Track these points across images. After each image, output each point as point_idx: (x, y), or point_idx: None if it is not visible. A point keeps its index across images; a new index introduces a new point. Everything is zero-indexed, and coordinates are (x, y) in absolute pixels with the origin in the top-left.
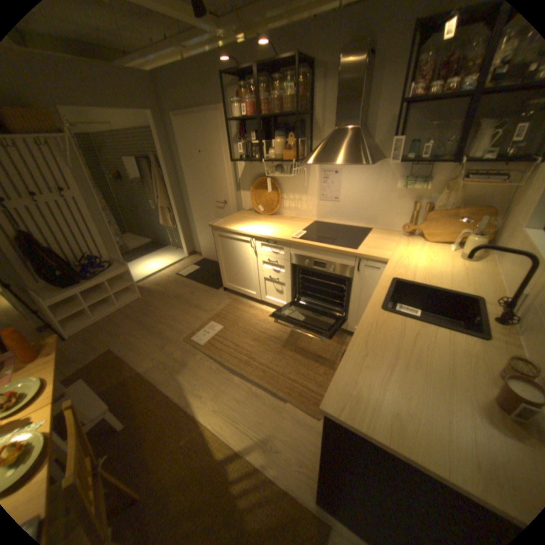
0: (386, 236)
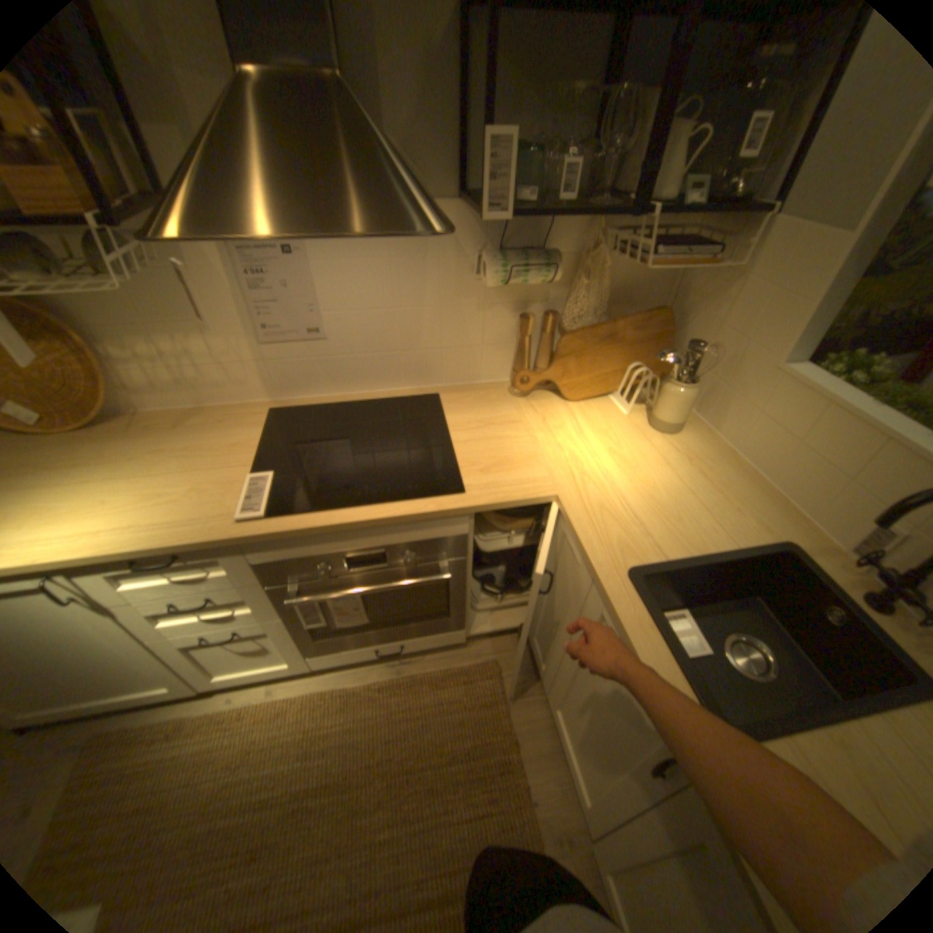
0: (483, 408)
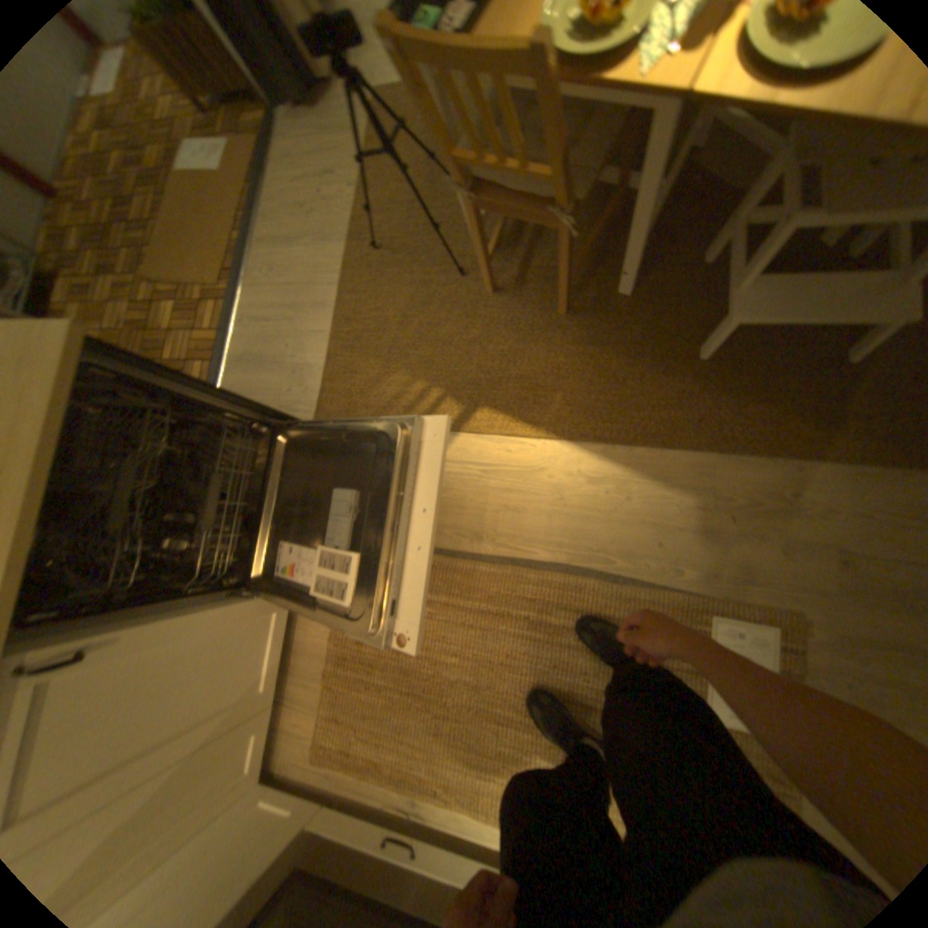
0: None
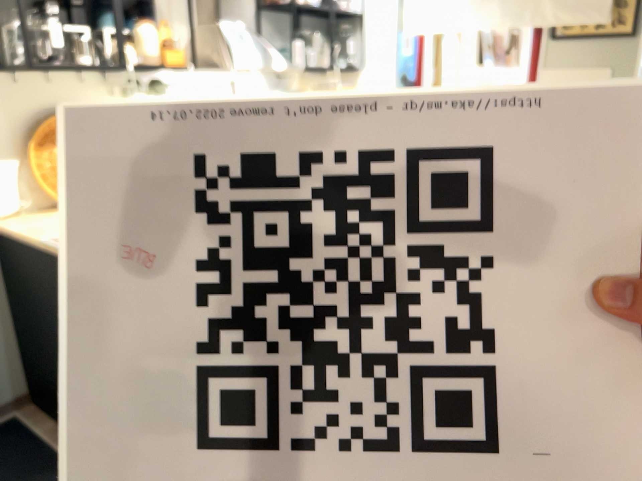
0: None
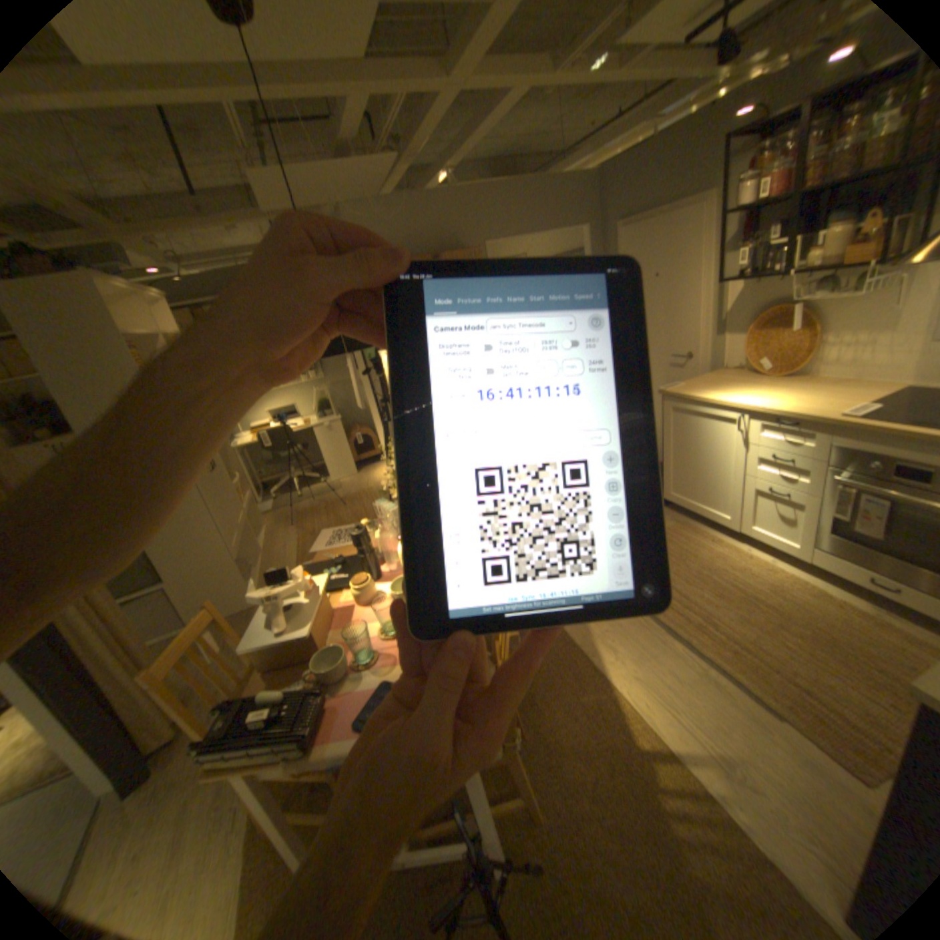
0: None
